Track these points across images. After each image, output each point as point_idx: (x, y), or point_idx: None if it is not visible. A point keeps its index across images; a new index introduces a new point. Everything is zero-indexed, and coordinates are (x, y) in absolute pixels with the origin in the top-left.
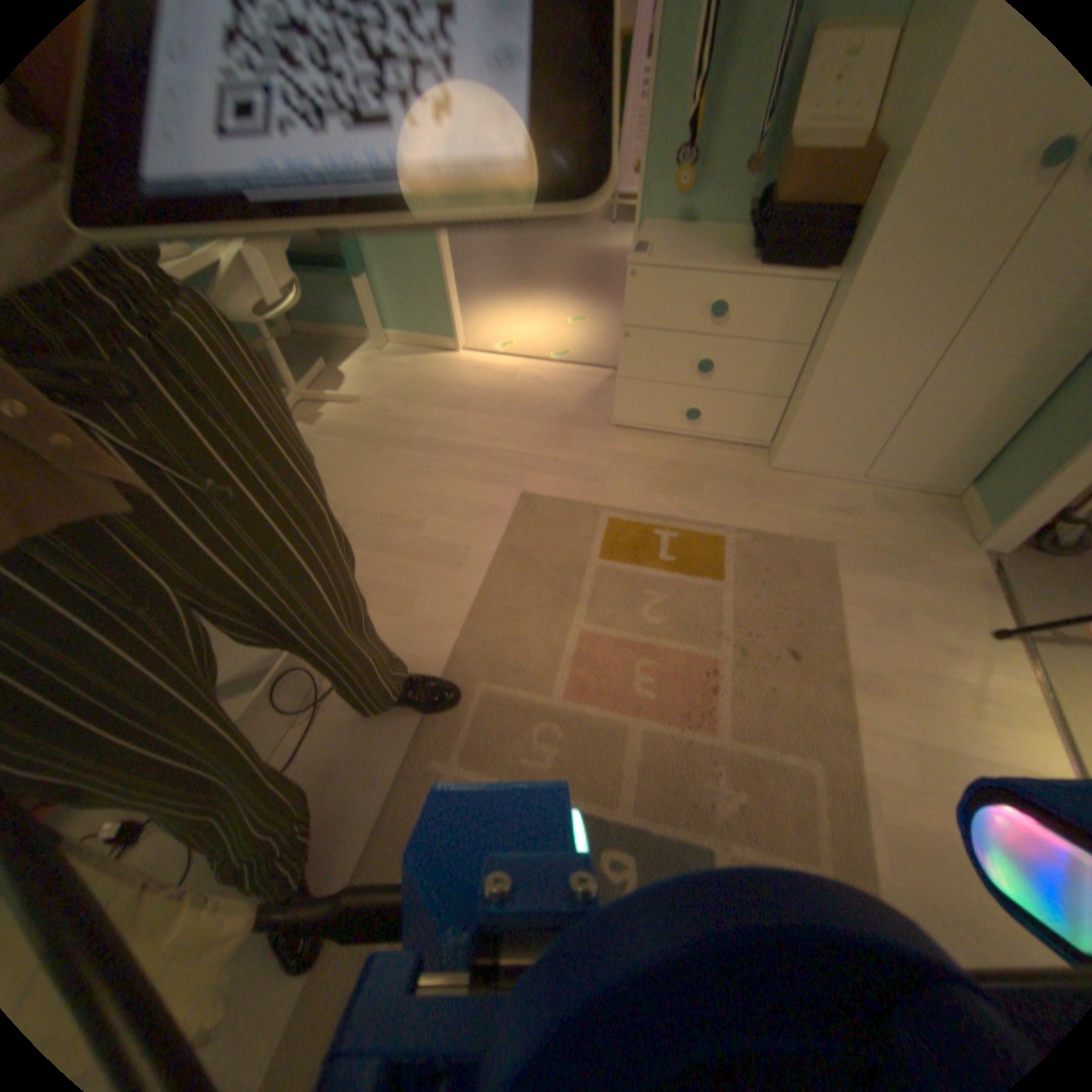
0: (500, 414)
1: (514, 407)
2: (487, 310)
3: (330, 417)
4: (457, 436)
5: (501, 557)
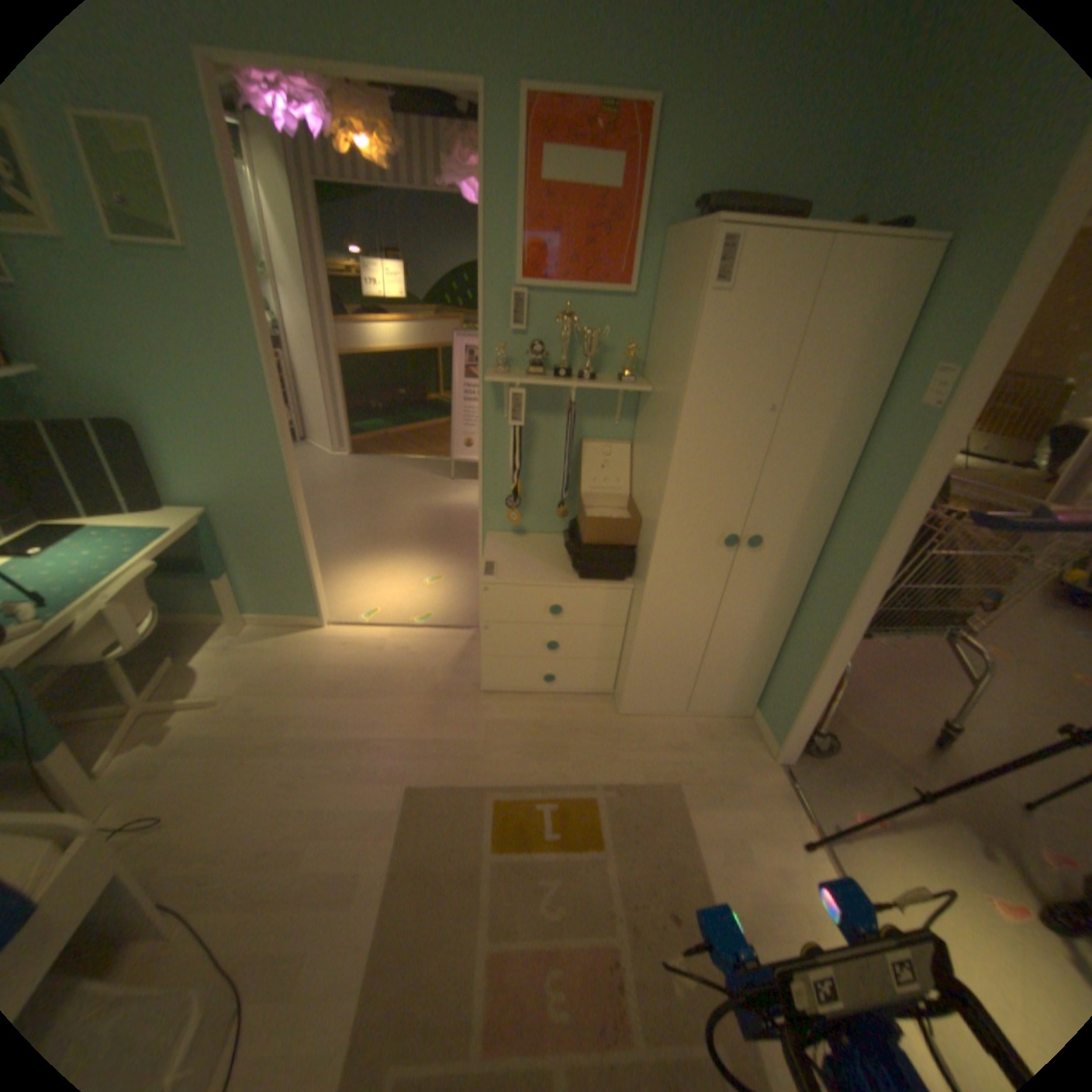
0: (375, 696)
1: (388, 686)
2: (349, 578)
3: (183, 731)
4: (333, 730)
5: (396, 879)
